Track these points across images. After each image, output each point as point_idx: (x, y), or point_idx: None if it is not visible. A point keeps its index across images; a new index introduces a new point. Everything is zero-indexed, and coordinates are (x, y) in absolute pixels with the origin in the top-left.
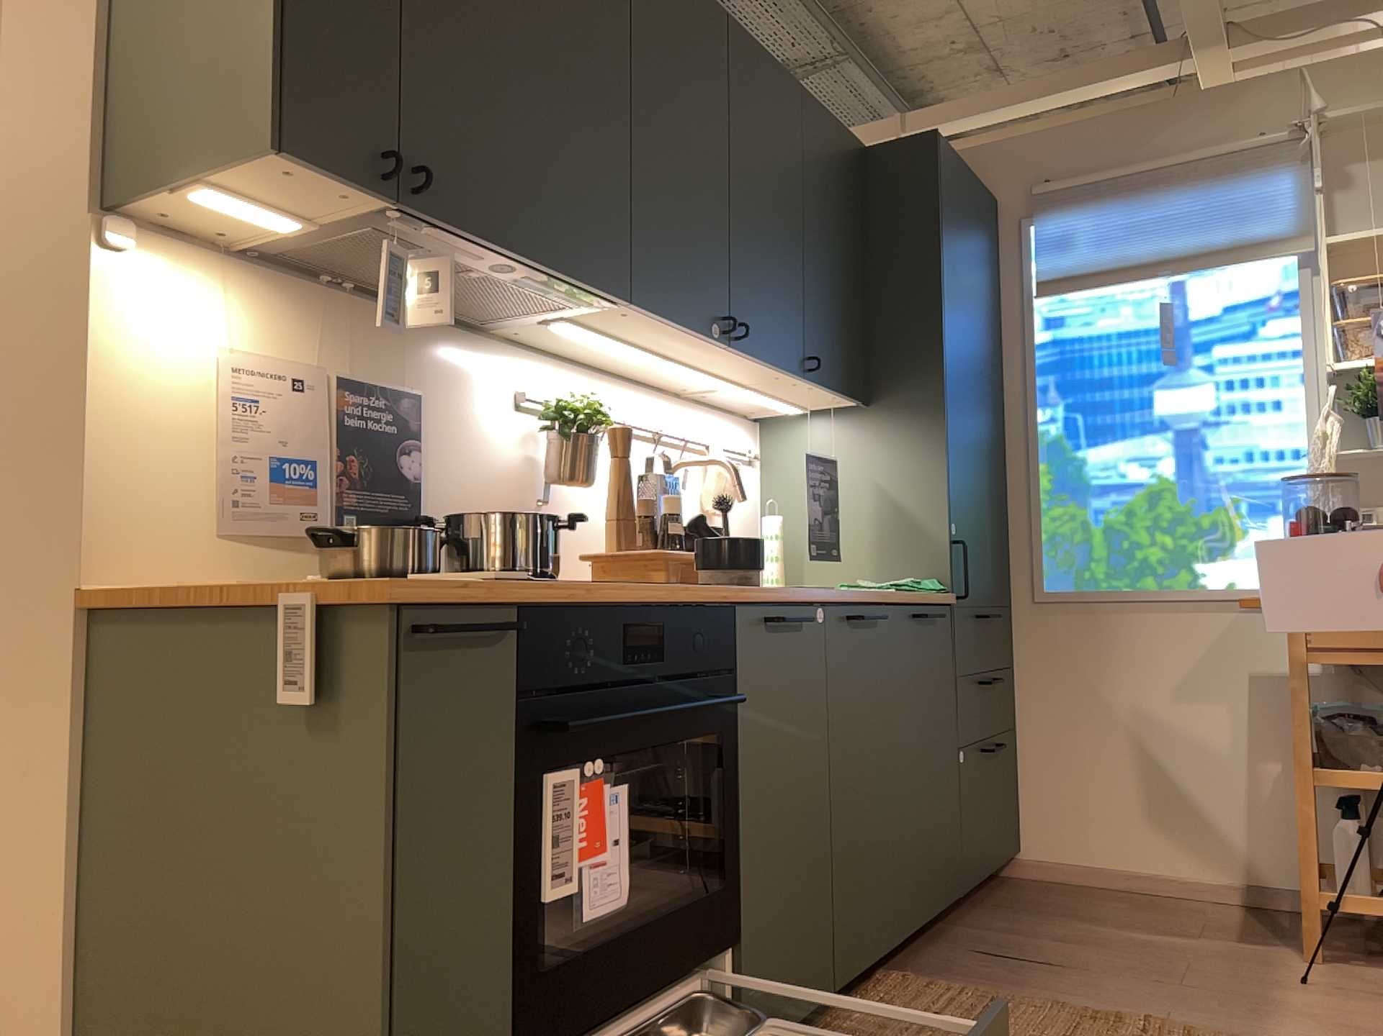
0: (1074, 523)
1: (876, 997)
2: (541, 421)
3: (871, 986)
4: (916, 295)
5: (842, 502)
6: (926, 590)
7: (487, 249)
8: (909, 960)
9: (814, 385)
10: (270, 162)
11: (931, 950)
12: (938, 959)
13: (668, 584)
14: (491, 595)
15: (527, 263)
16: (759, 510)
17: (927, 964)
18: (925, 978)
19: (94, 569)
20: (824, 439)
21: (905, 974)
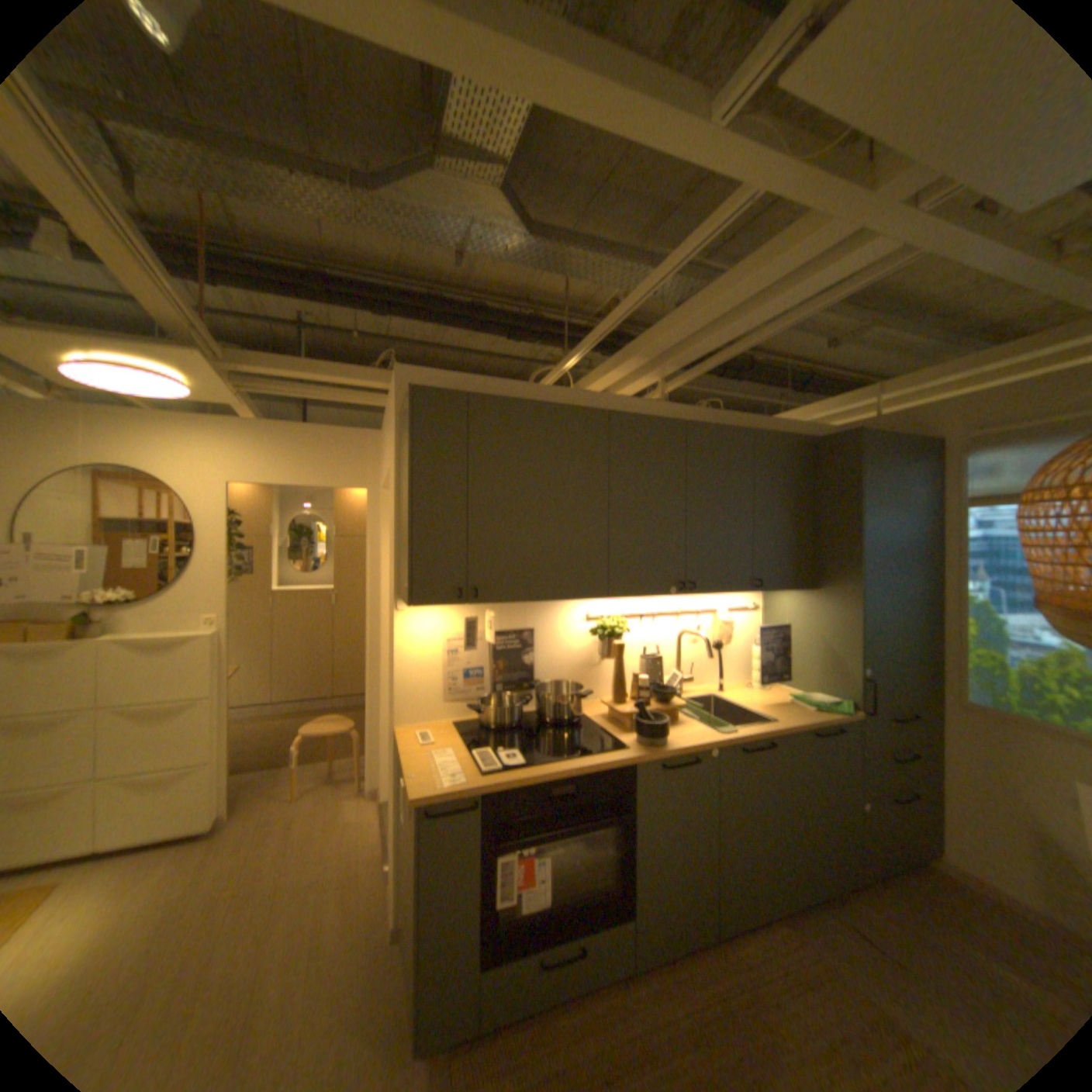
0: (994, 663)
1: (761, 944)
2: (592, 632)
3: (765, 934)
4: (846, 529)
5: (801, 641)
6: (836, 713)
7: (519, 602)
8: (807, 919)
9: (764, 591)
10: (413, 606)
11: (826, 916)
12: (824, 927)
13: (594, 755)
14: (465, 795)
15: (542, 601)
16: (754, 638)
17: (815, 928)
18: (804, 940)
19: (397, 722)
20: (793, 603)
21: (795, 931)
